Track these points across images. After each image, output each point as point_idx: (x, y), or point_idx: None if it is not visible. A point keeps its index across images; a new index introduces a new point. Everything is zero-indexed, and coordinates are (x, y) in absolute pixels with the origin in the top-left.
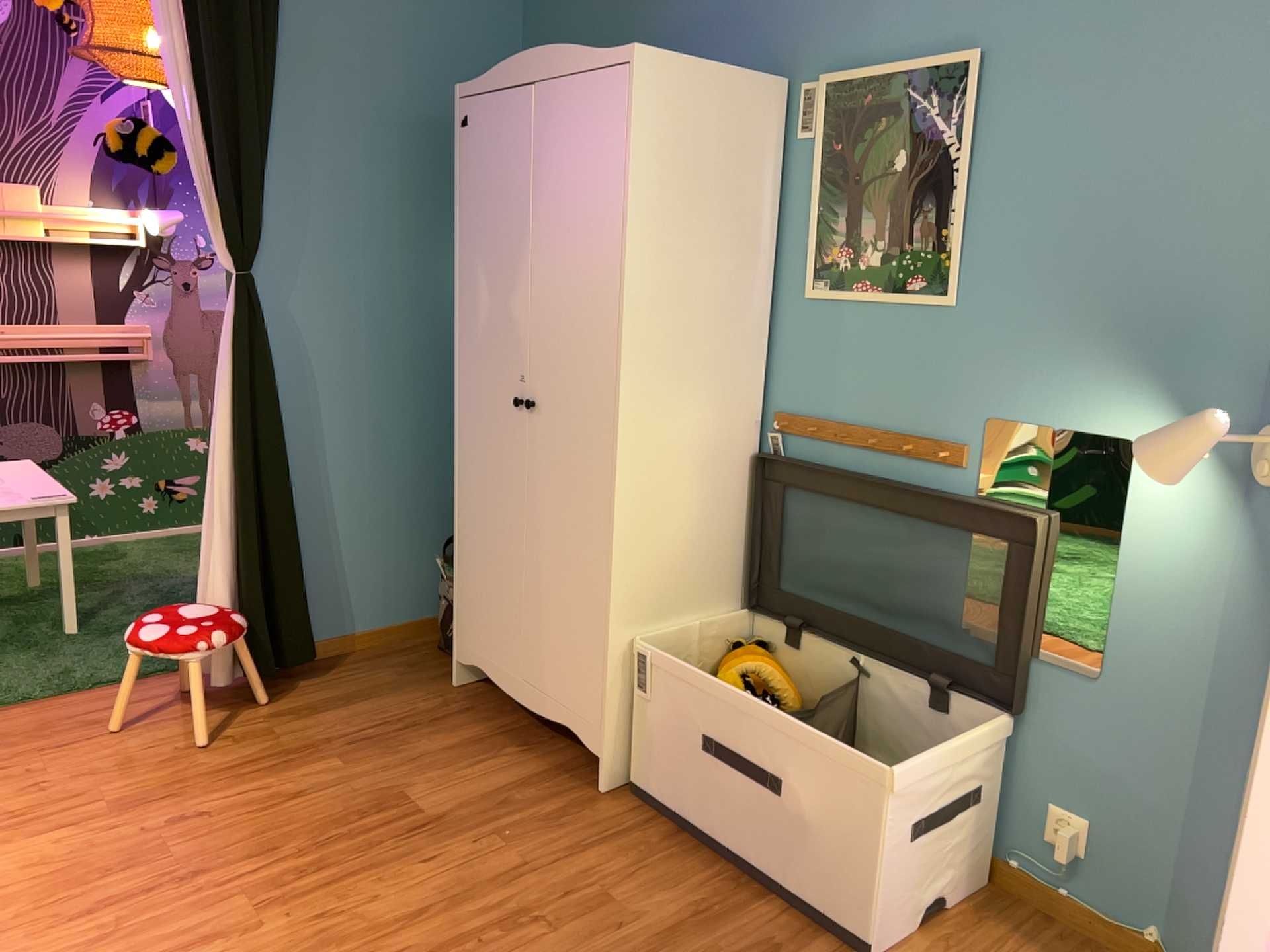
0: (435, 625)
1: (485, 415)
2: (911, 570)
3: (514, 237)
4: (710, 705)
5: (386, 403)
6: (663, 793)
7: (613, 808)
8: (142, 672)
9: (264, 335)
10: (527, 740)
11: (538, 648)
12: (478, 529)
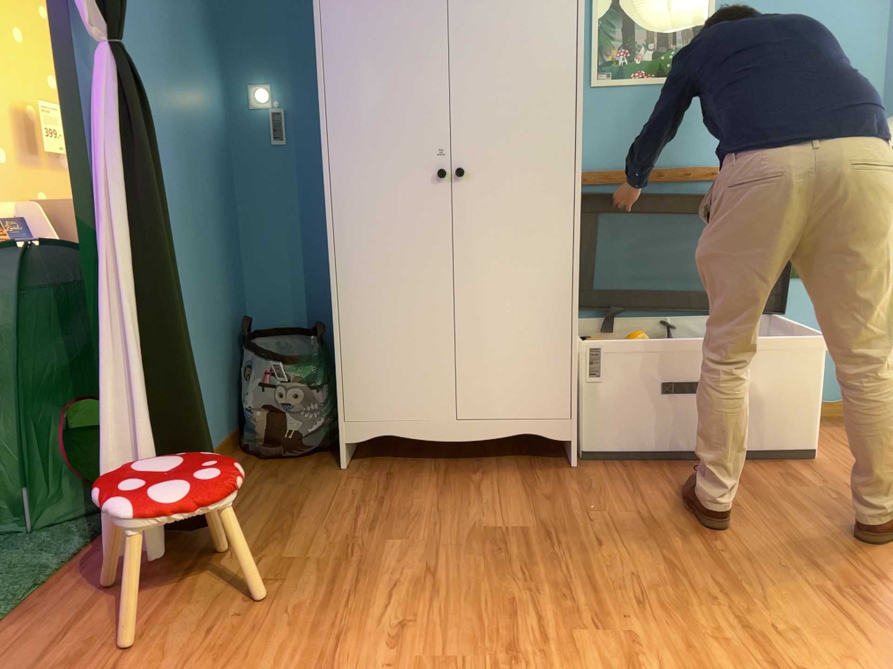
0: (231, 445)
1: (382, 195)
2: (691, 253)
3: (421, 23)
4: (670, 357)
5: (183, 218)
6: (625, 442)
7: (595, 470)
8: (9, 597)
9: (149, 121)
10: (468, 468)
11: (466, 387)
12: (376, 306)
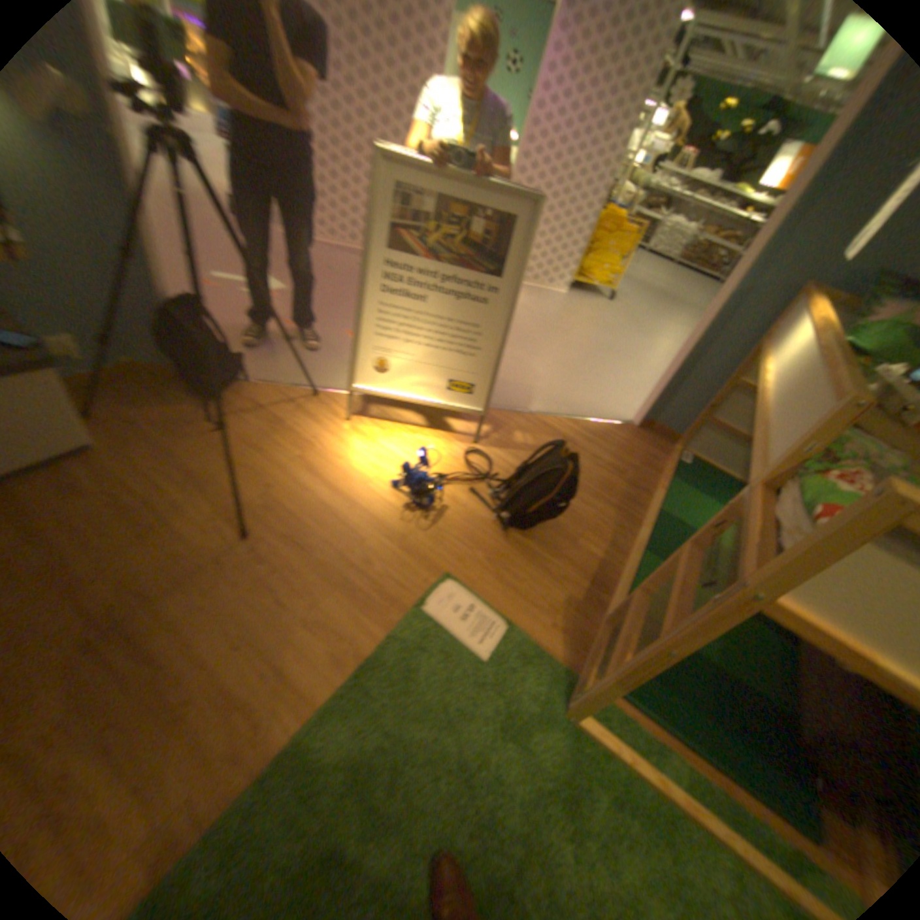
0: None
1: None
2: None
3: None
4: None
5: None
6: None
7: None
8: None
9: None
10: None
11: None
12: None
